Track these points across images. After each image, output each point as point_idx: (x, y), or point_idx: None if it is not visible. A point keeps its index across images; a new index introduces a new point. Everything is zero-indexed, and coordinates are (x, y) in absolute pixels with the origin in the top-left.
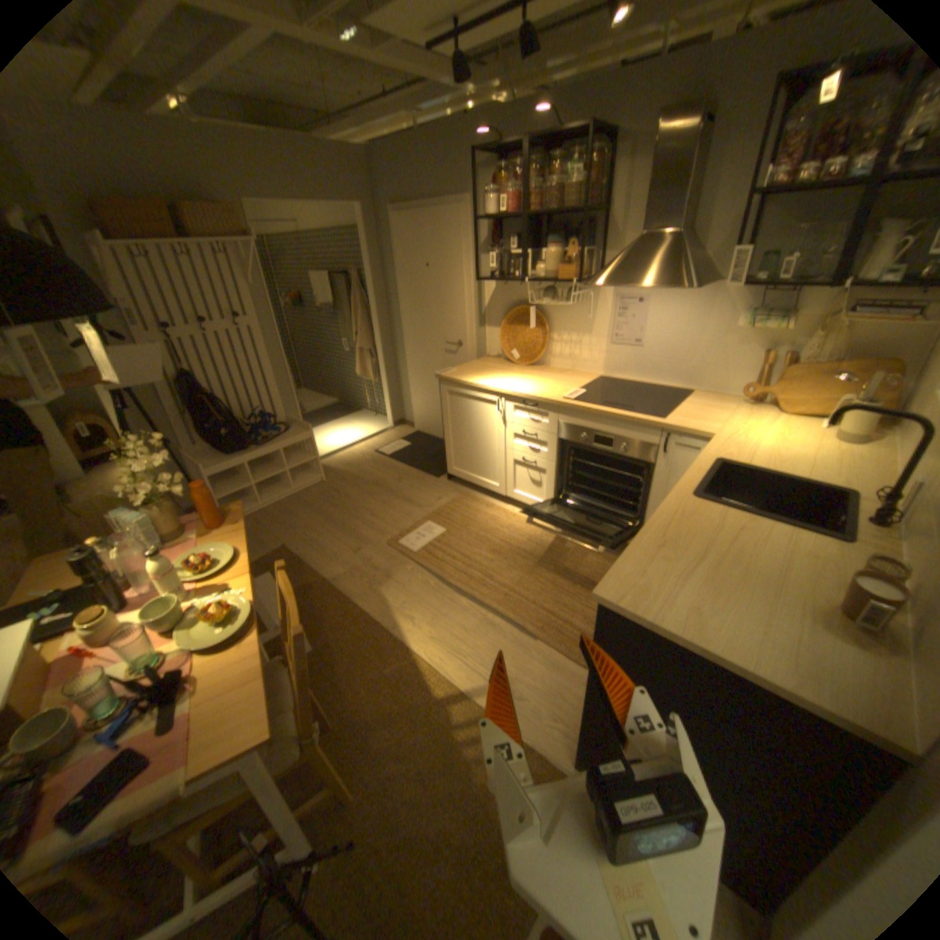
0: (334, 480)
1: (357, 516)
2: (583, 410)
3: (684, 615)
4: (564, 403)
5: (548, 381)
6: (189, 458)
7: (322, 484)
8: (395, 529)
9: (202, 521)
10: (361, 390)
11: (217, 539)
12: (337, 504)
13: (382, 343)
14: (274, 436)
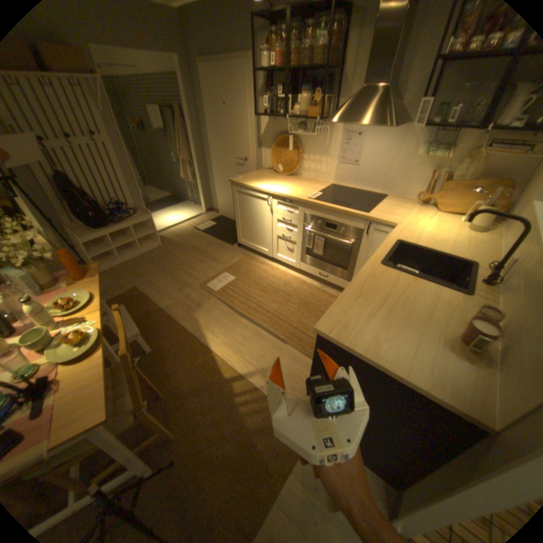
0: (167, 246)
1: (181, 268)
2: (319, 206)
3: (368, 341)
4: (308, 201)
5: (300, 186)
6: (68, 230)
7: (160, 248)
8: (205, 277)
9: (70, 275)
10: (185, 188)
11: (80, 287)
12: (169, 261)
13: (196, 157)
14: (126, 217)
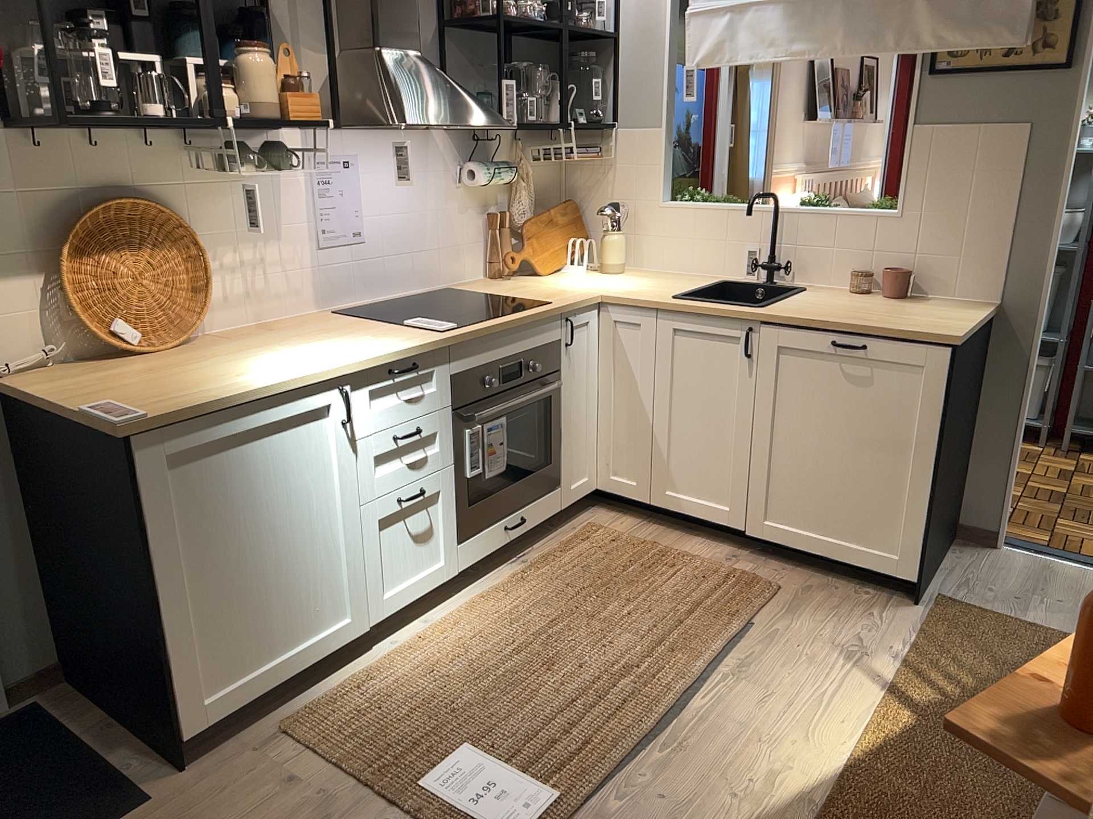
0: None
1: None
2: (488, 330)
3: (947, 321)
4: (463, 333)
5: (324, 337)
6: None
7: None
8: None
9: None
10: None
11: None
12: None
13: None
14: None
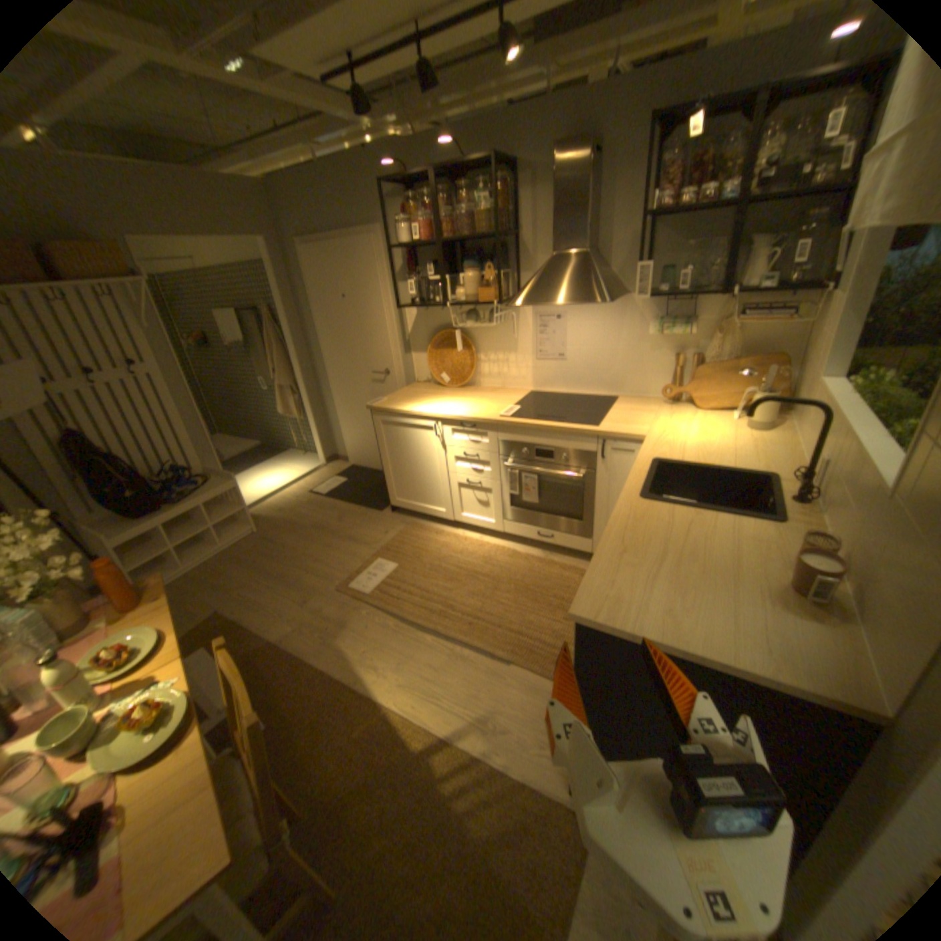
0: (266, 529)
1: (299, 564)
2: (521, 425)
3: (659, 618)
4: (502, 421)
5: (483, 401)
6: (87, 528)
7: (253, 534)
8: (343, 571)
9: (112, 603)
10: (286, 428)
11: (135, 621)
12: (274, 555)
13: (303, 378)
14: (191, 489)
